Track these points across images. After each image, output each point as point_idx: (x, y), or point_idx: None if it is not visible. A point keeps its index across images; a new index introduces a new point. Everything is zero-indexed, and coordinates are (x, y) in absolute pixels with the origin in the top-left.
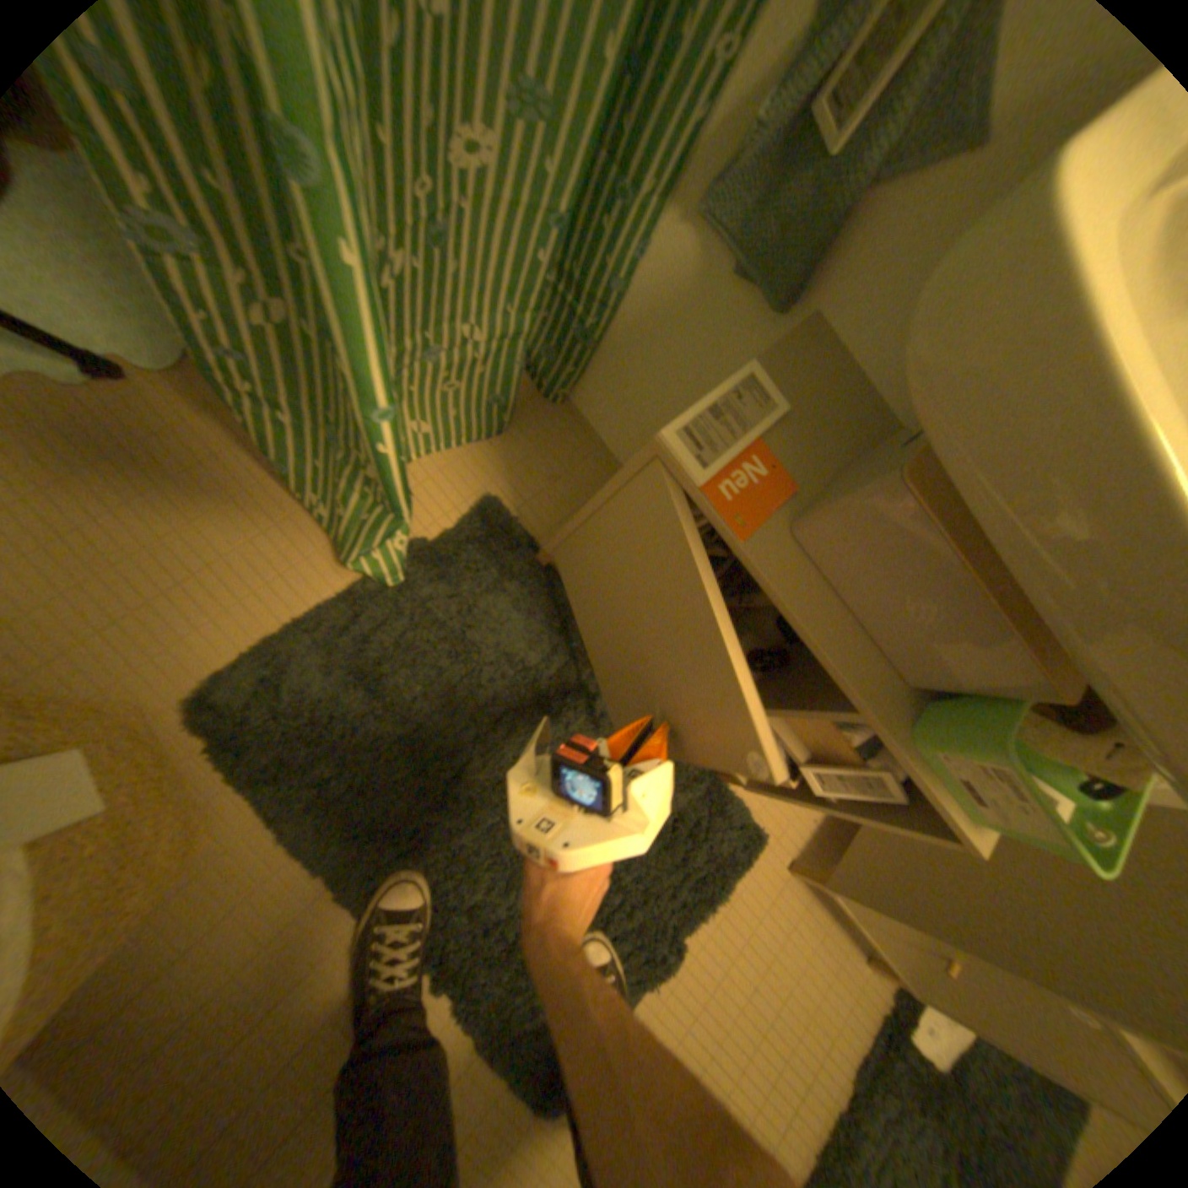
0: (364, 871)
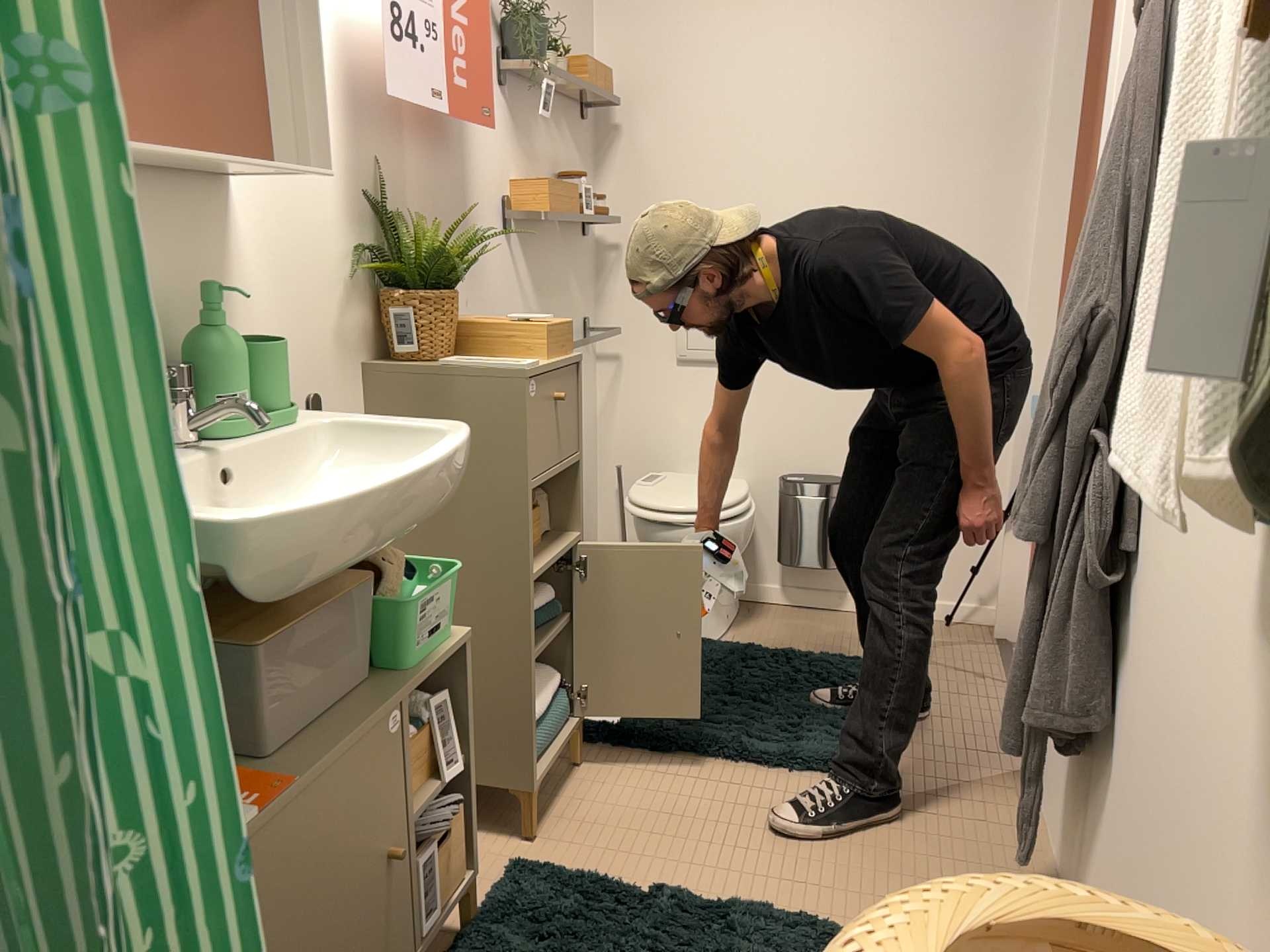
0: None
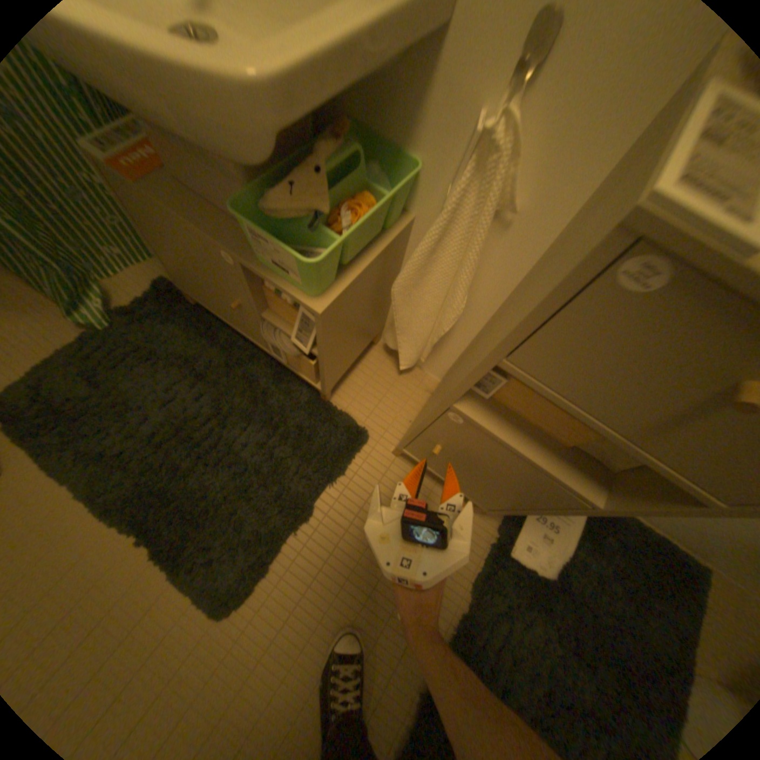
0: (88, 476)
